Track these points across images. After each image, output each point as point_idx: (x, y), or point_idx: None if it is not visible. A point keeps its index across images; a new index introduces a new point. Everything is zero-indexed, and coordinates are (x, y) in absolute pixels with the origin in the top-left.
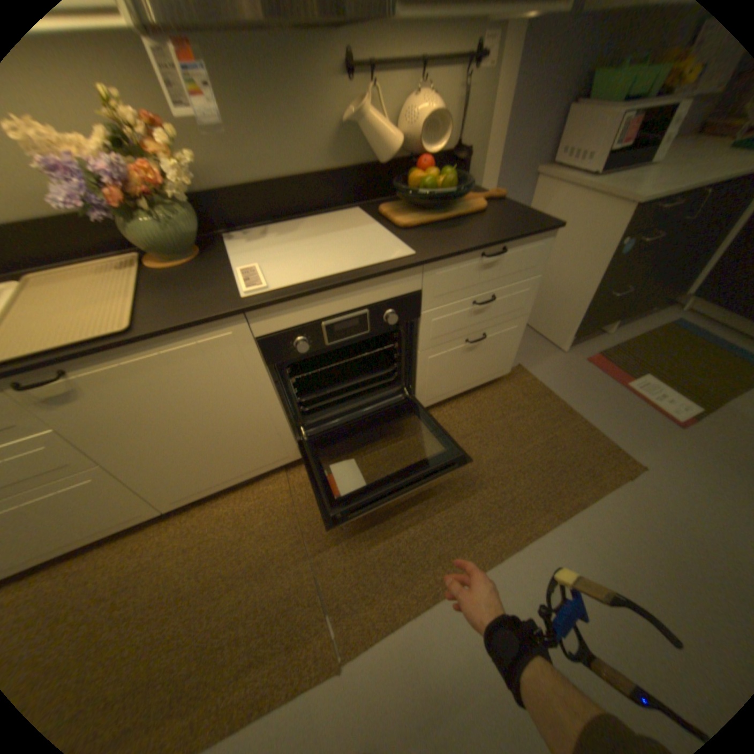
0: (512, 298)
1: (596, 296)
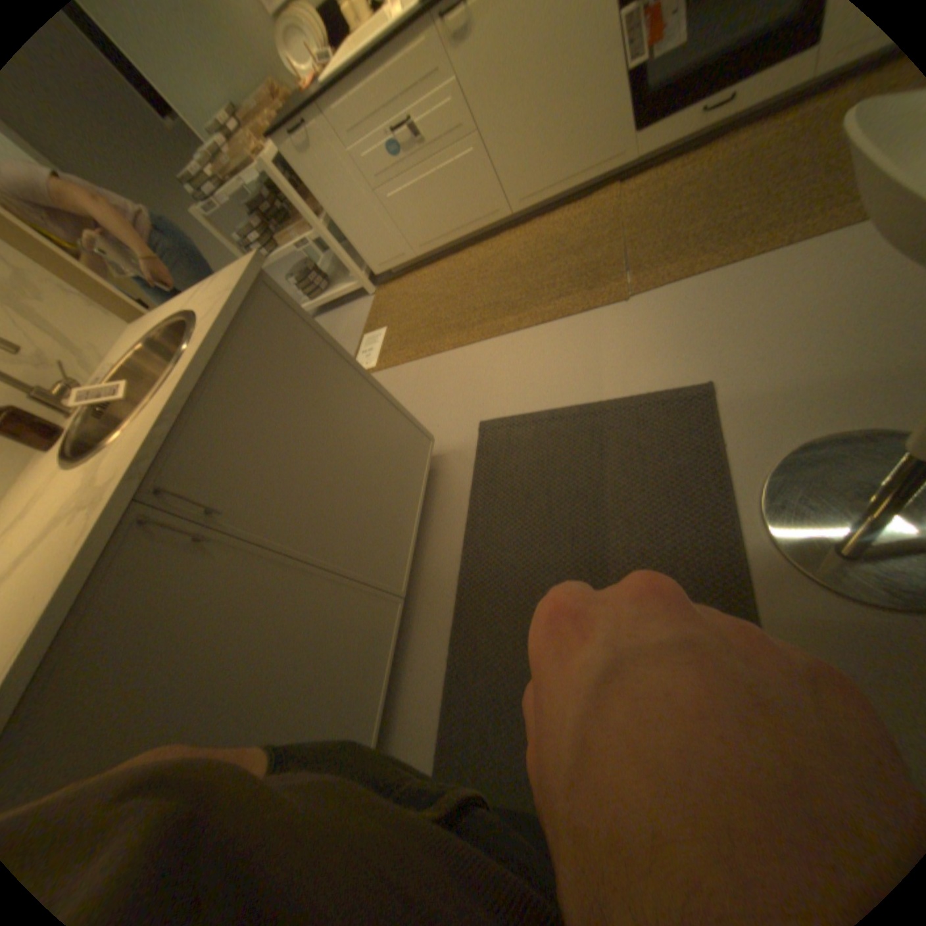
0: None
1: None
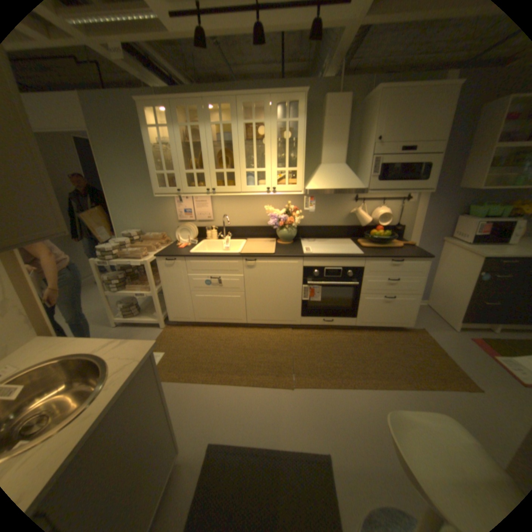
0: (410, 283)
1: (471, 300)
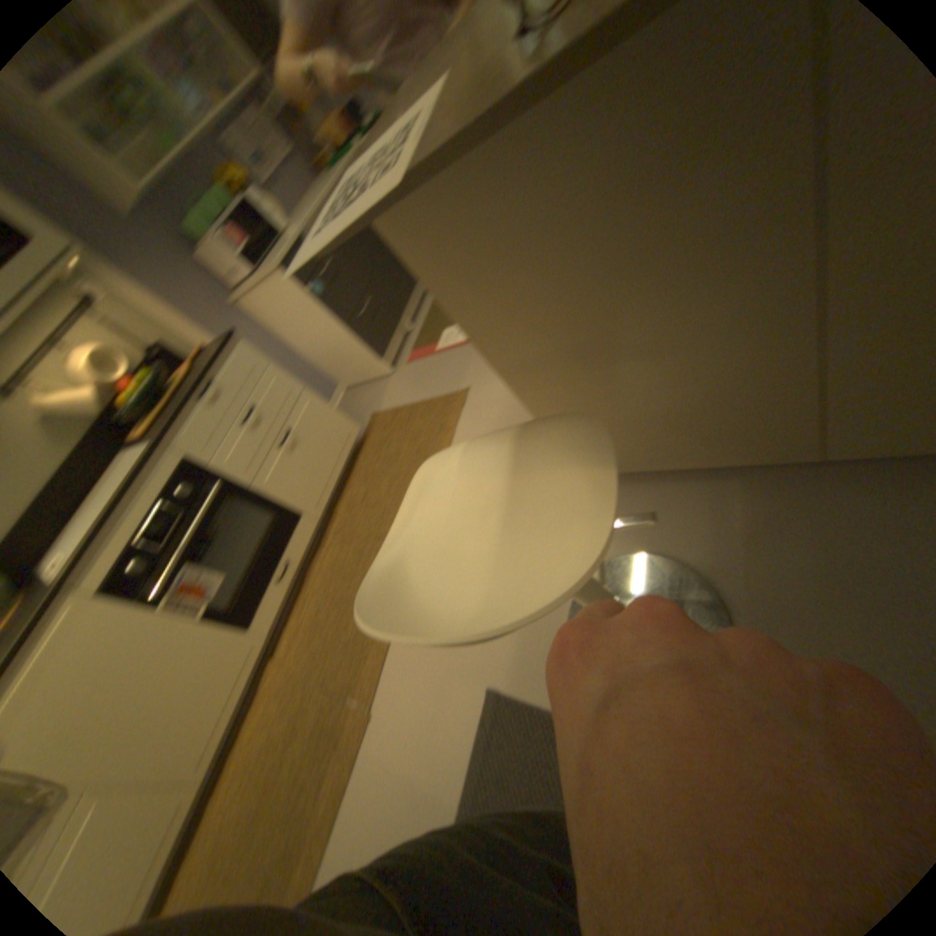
0: (268, 396)
1: (346, 330)
